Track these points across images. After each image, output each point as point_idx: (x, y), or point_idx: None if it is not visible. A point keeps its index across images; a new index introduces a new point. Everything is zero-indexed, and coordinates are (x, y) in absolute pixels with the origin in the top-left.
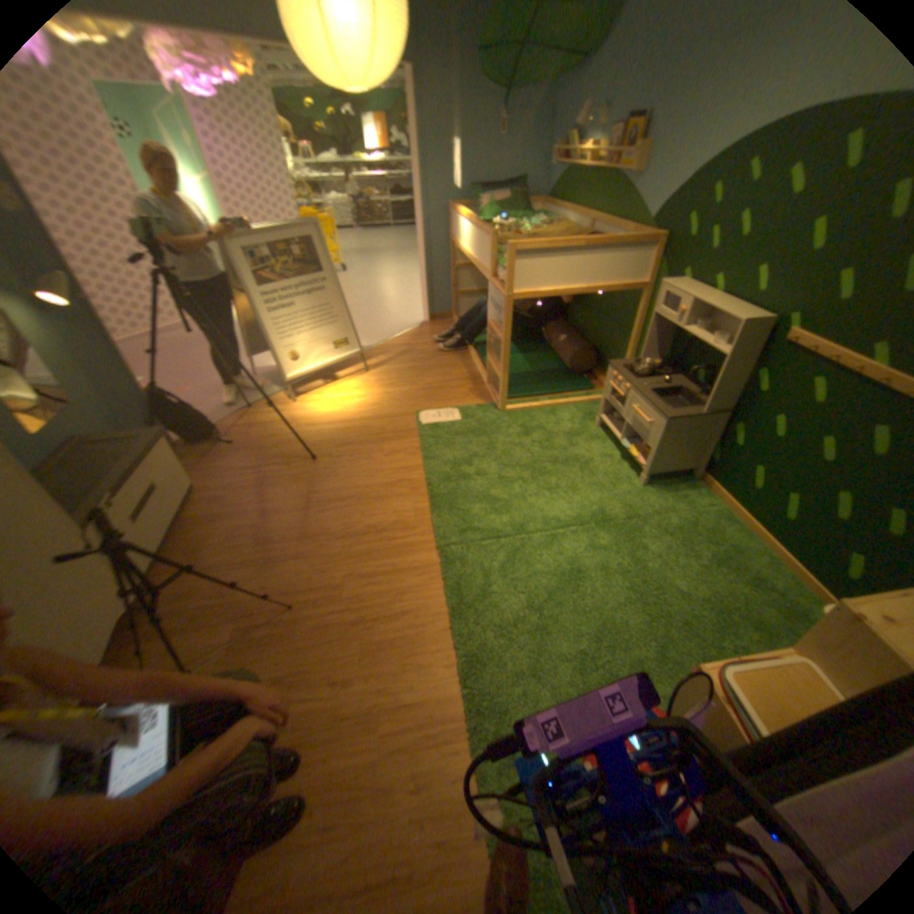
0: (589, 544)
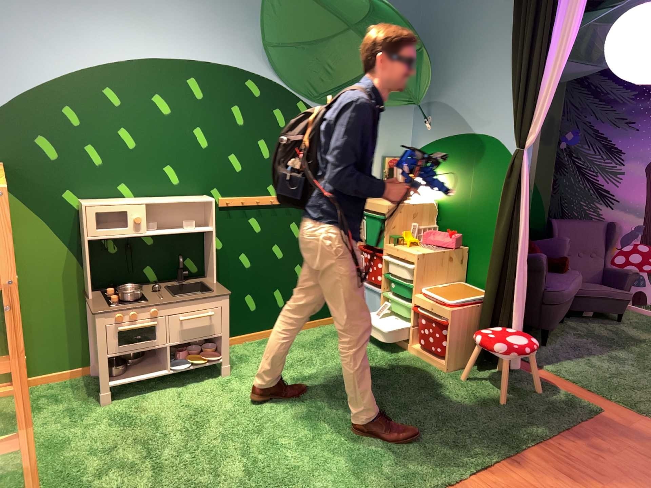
0: (325, 396)
